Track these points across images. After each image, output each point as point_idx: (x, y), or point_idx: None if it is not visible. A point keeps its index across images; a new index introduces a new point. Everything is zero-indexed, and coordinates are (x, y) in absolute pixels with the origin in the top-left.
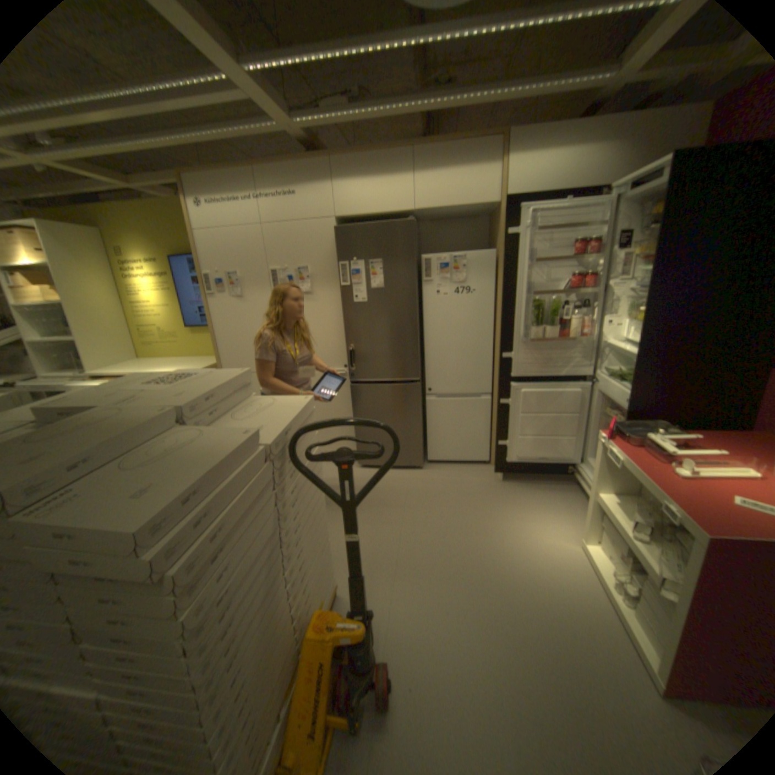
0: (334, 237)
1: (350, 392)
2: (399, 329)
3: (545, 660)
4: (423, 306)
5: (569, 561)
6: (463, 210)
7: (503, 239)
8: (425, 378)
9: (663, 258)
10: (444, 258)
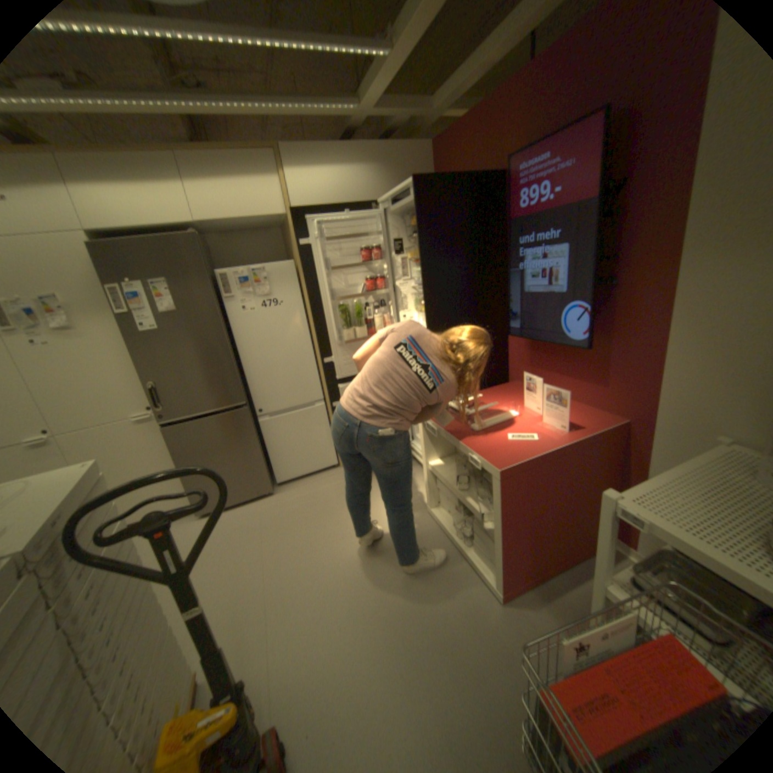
0: (89, 255)
1: (162, 437)
2: (207, 354)
3: (420, 626)
4: (231, 325)
5: (420, 528)
6: (251, 222)
7: (297, 250)
8: (252, 400)
9: (426, 262)
10: (241, 272)
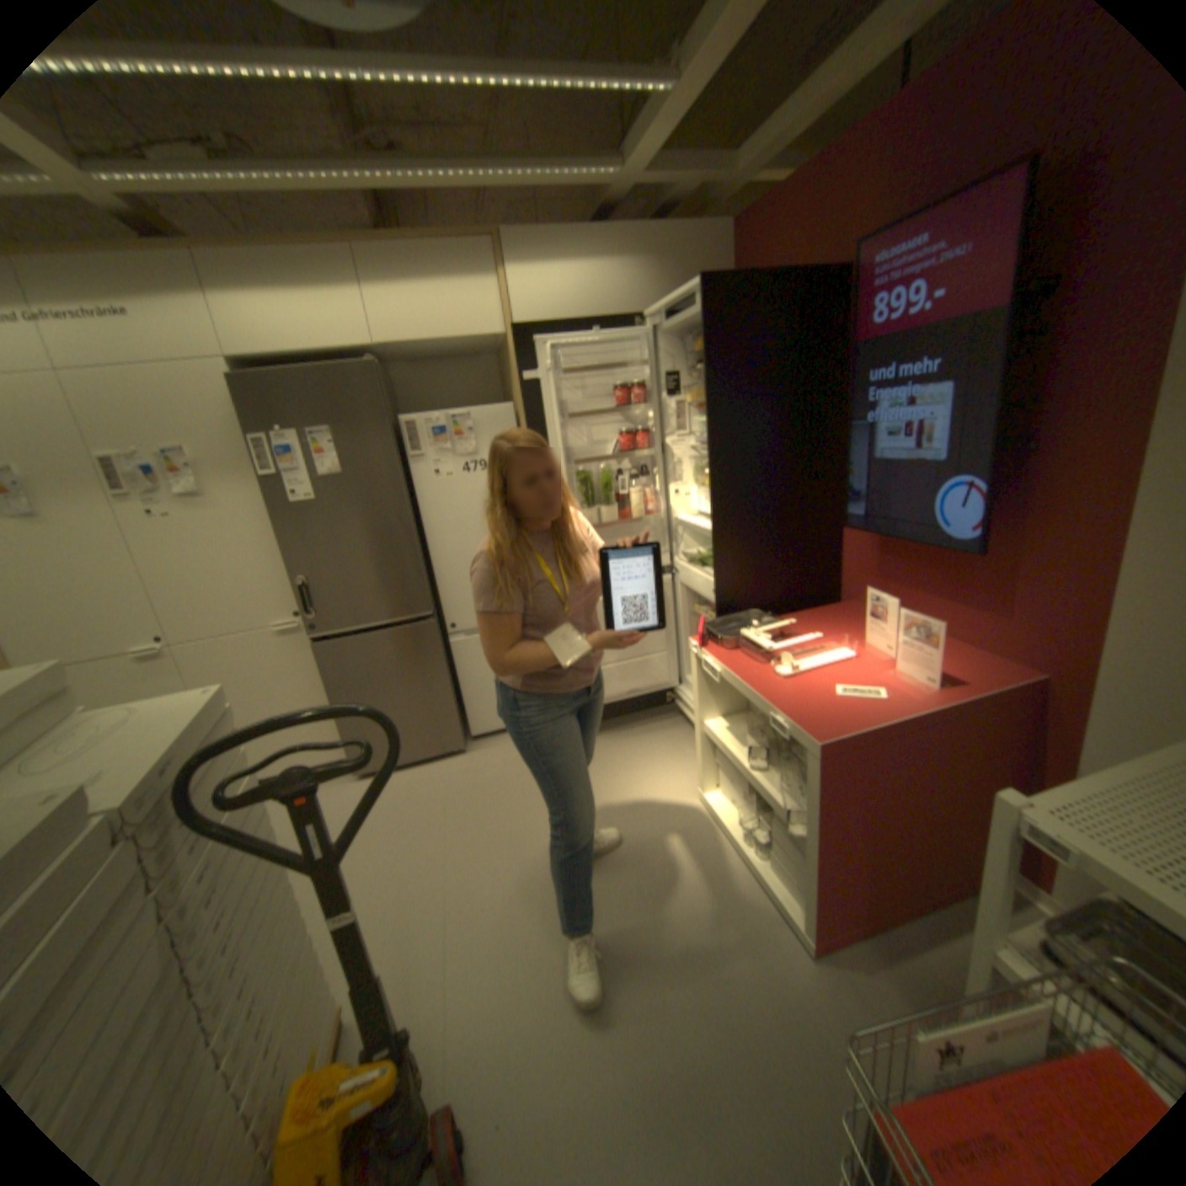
0: (228, 392)
1: (312, 656)
2: (382, 538)
3: (679, 977)
4: (417, 497)
5: (686, 823)
6: (453, 345)
7: (519, 387)
8: (442, 609)
9: (715, 407)
10: (436, 419)
